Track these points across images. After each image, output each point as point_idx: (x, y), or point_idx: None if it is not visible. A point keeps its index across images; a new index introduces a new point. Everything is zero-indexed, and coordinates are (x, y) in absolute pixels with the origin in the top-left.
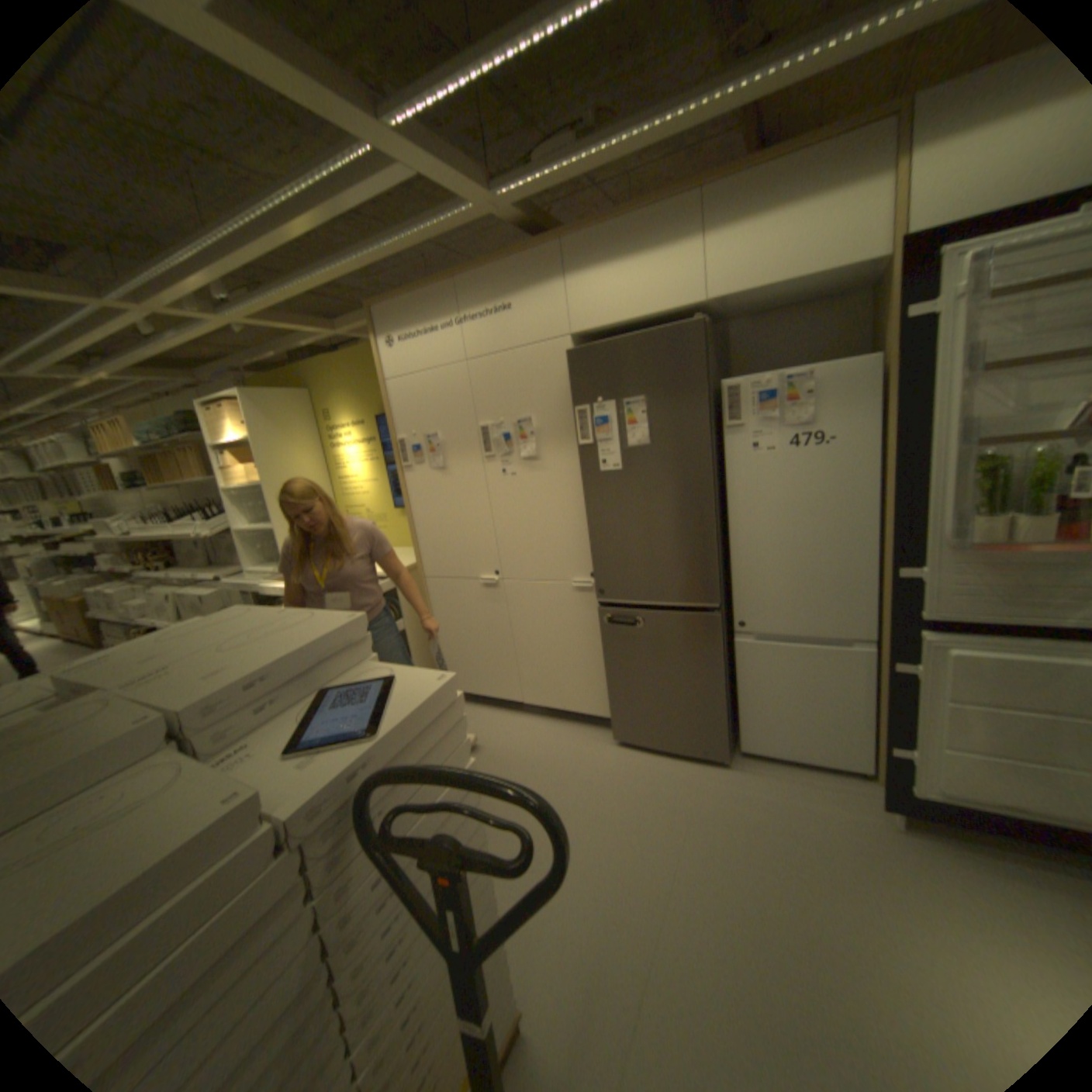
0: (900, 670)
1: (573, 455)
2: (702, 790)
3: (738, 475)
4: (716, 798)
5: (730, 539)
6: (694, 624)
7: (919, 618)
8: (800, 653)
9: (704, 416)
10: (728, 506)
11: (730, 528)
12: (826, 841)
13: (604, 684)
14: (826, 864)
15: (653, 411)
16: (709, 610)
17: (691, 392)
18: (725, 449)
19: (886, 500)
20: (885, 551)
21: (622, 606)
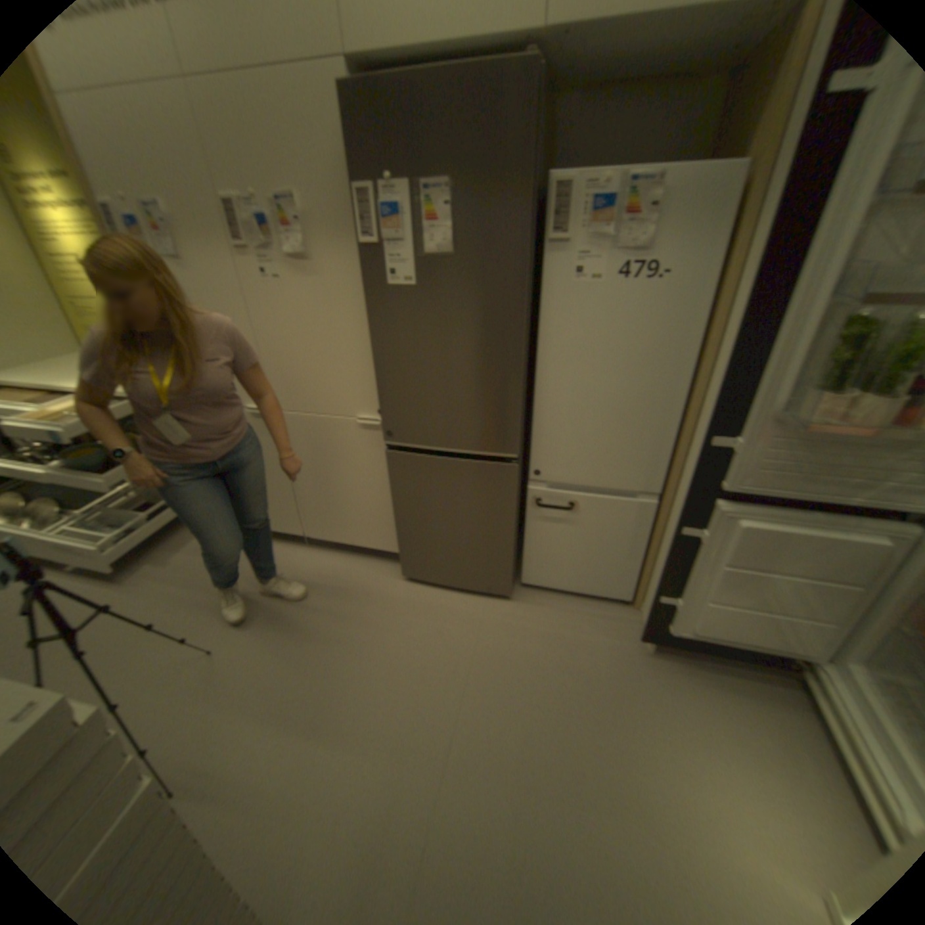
0: (686, 532)
1: (353, 256)
2: (483, 624)
3: (553, 305)
4: (496, 631)
5: (534, 381)
6: (489, 472)
7: (718, 486)
8: (587, 501)
9: (524, 219)
10: (537, 343)
11: (535, 368)
12: (590, 669)
13: (393, 523)
14: (589, 694)
15: (458, 202)
16: (505, 457)
17: (511, 179)
18: (542, 270)
19: (703, 352)
20: (688, 407)
21: (412, 448)
